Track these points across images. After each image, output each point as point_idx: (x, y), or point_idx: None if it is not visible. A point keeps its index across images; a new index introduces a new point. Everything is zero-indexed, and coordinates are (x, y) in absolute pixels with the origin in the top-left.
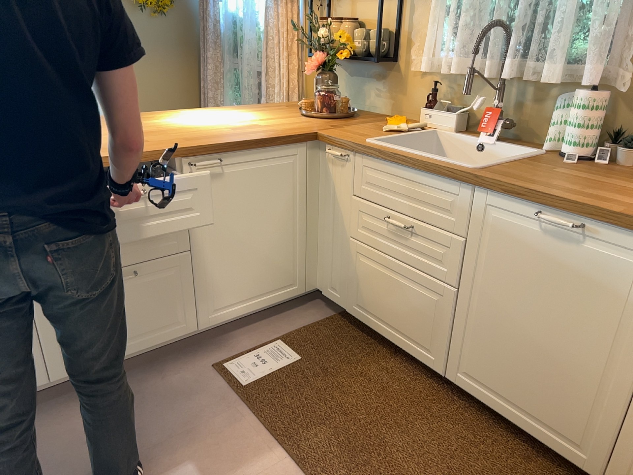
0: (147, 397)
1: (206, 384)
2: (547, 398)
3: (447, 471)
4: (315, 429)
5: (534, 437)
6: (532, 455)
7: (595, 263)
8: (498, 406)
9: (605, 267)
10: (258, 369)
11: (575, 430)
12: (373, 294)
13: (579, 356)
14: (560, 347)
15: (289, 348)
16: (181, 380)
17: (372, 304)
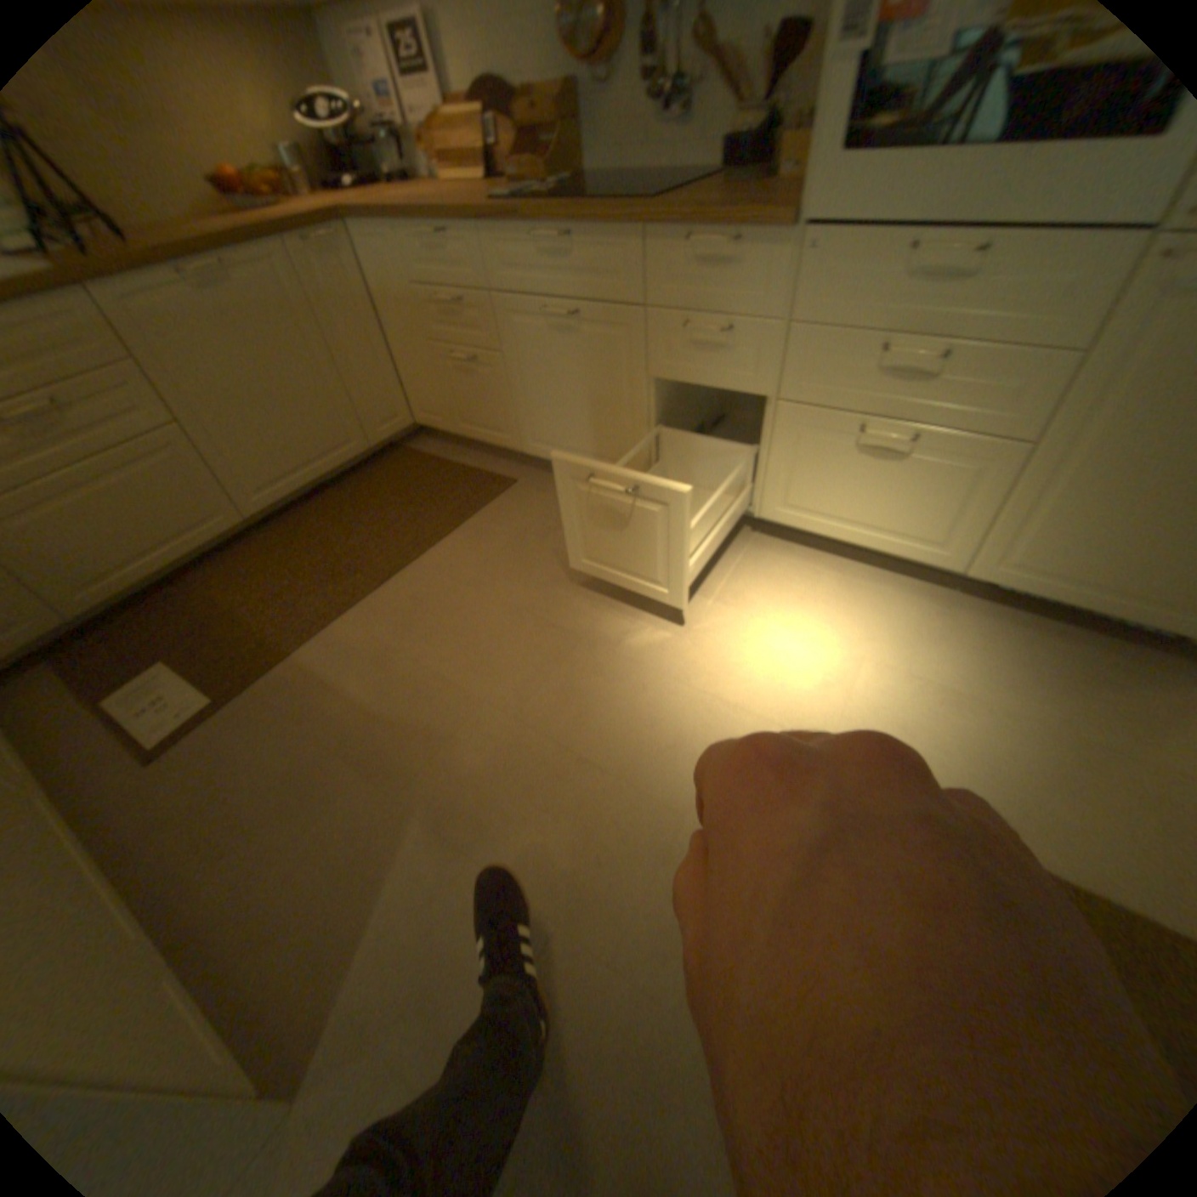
0: (212, 815)
1: (195, 749)
2: (312, 429)
3: (354, 522)
4: (301, 608)
5: (329, 470)
6: (337, 486)
7: (249, 285)
8: (296, 481)
9: (256, 283)
10: (174, 698)
11: (339, 430)
12: (86, 544)
13: (300, 373)
14: (287, 379)
15: (127, 682)
16: (175, 790)
17: (98, 556)
